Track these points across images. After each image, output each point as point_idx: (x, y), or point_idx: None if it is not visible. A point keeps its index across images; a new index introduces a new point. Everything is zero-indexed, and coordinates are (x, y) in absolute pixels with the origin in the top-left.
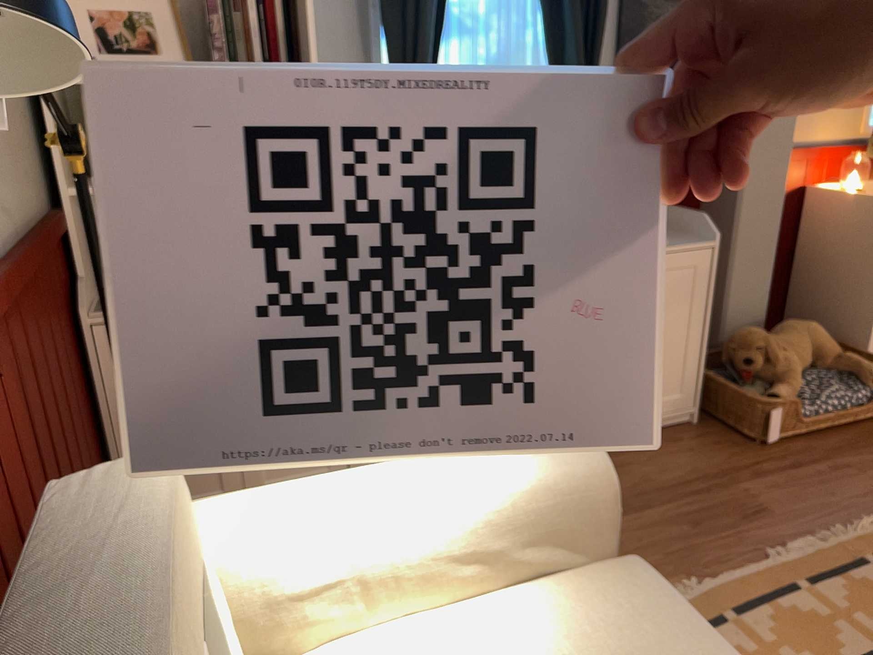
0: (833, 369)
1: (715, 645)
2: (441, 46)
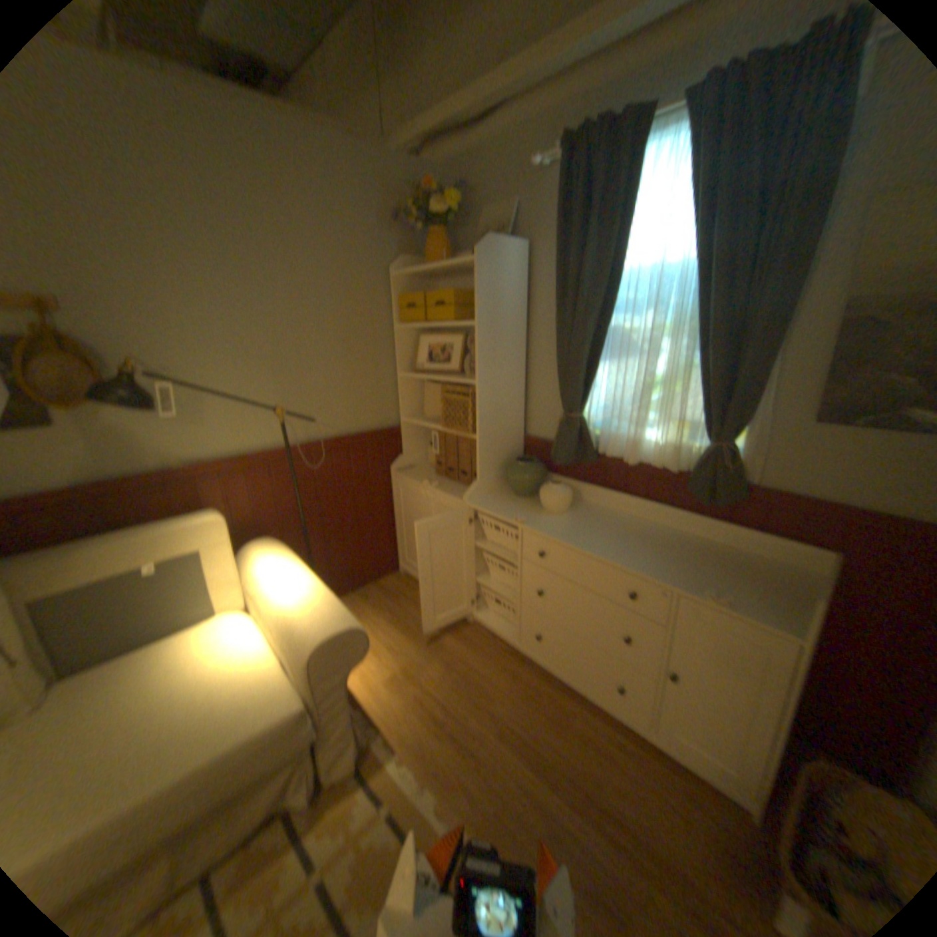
0: None
1: (221, 753)
2: (602, 364)
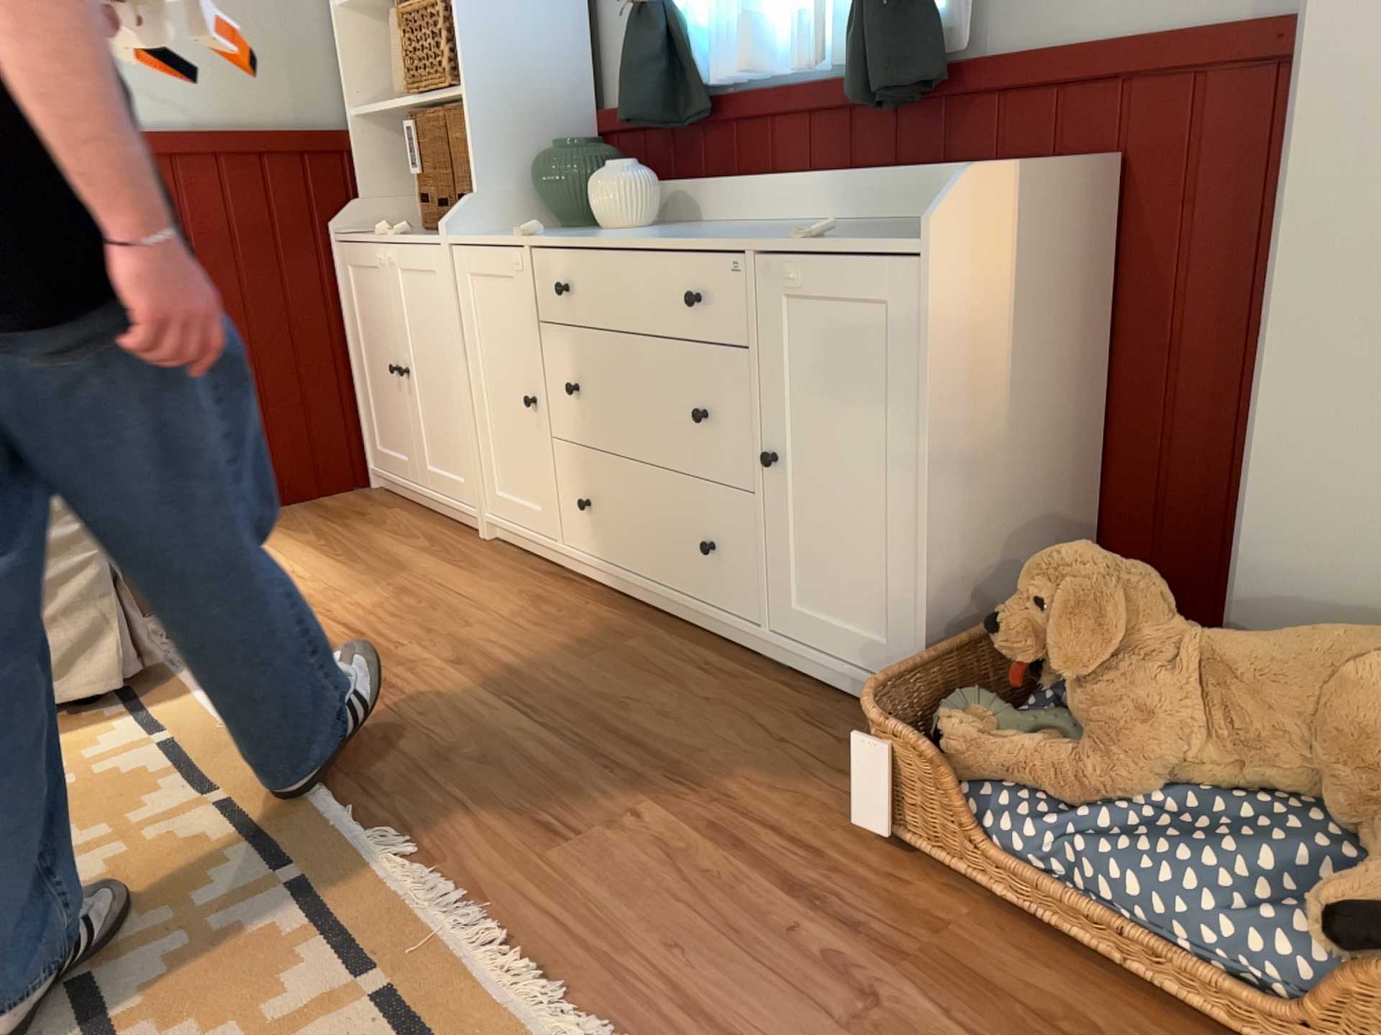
0: (1367, 838)
1: None
2: None
